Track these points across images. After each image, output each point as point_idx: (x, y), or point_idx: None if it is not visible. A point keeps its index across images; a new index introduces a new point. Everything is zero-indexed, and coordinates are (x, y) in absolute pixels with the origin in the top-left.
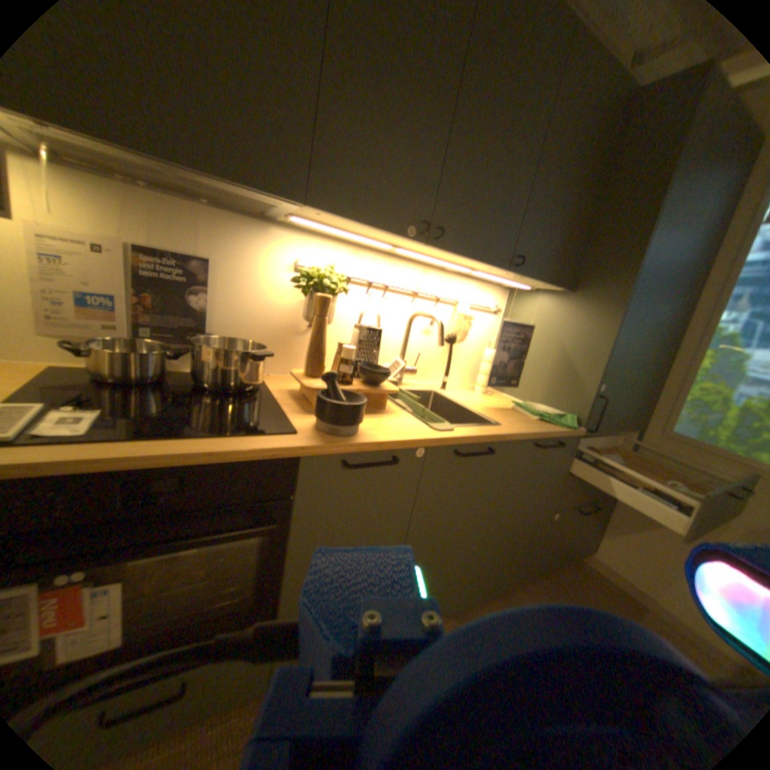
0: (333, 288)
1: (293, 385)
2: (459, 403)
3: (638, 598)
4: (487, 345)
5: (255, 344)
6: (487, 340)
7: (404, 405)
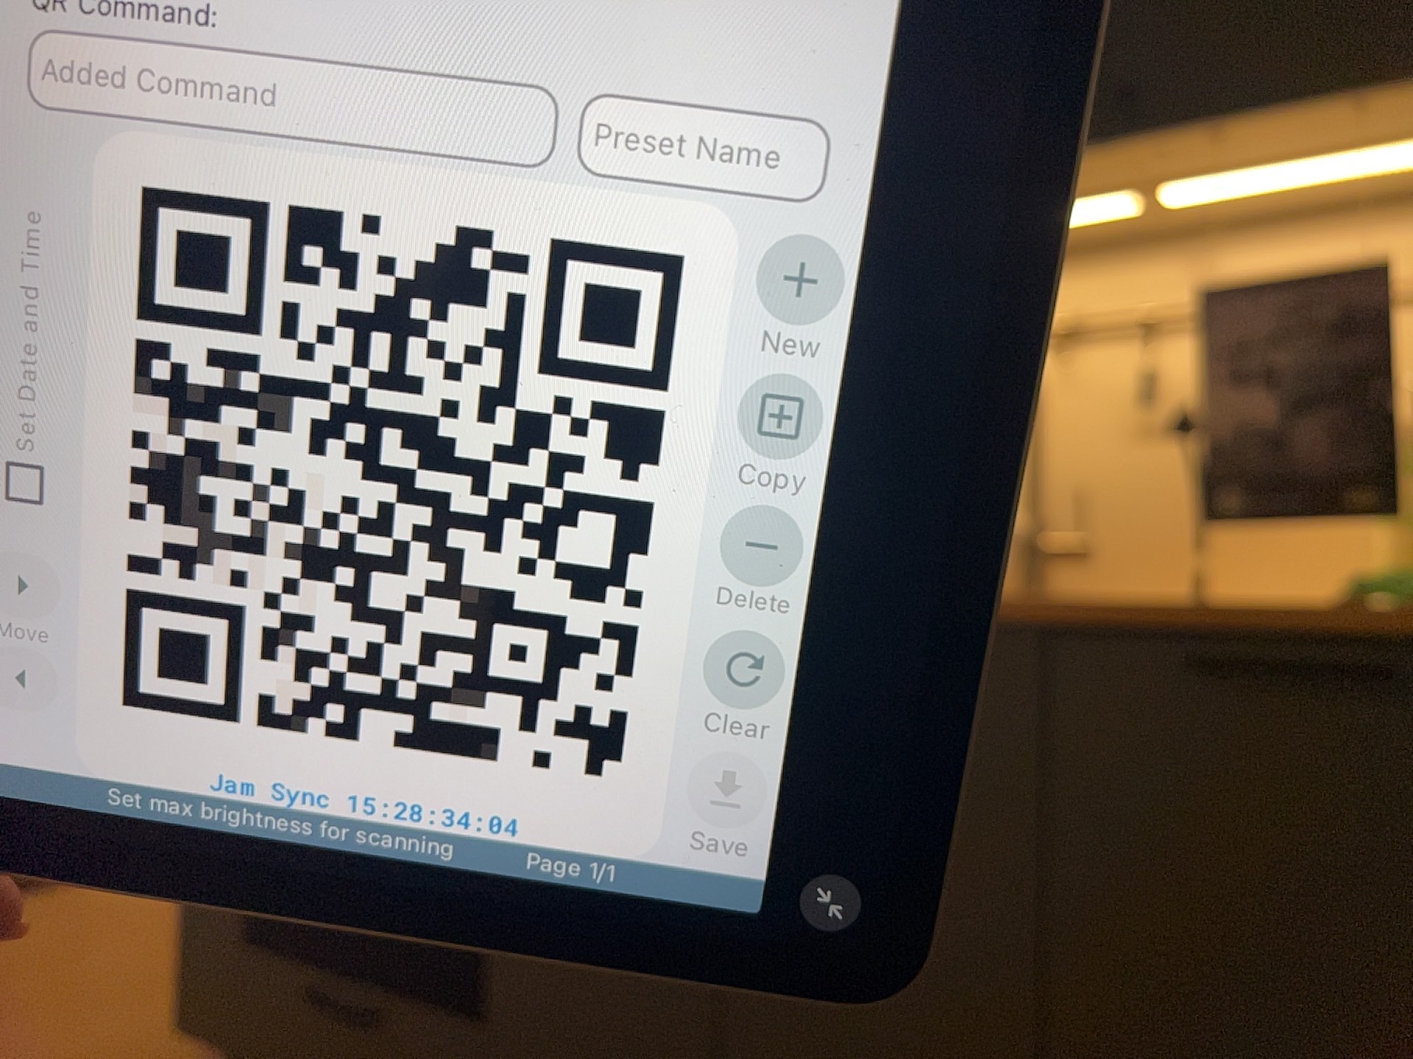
0: None
1: None
2: None
3: None
4: None
5: None
6: None
7: None
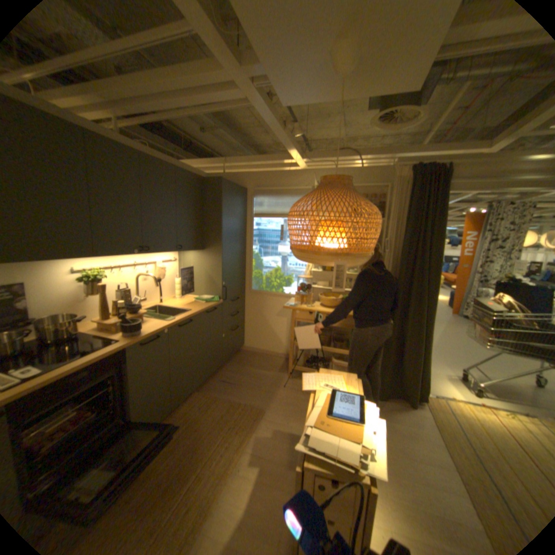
0: (94, 276)
1: (90, 328)
2: (171, 307)
3: (259, 353)
4: (175, 277)
5: (64, 316)
6: (175, 275)
7: (149, 317)
